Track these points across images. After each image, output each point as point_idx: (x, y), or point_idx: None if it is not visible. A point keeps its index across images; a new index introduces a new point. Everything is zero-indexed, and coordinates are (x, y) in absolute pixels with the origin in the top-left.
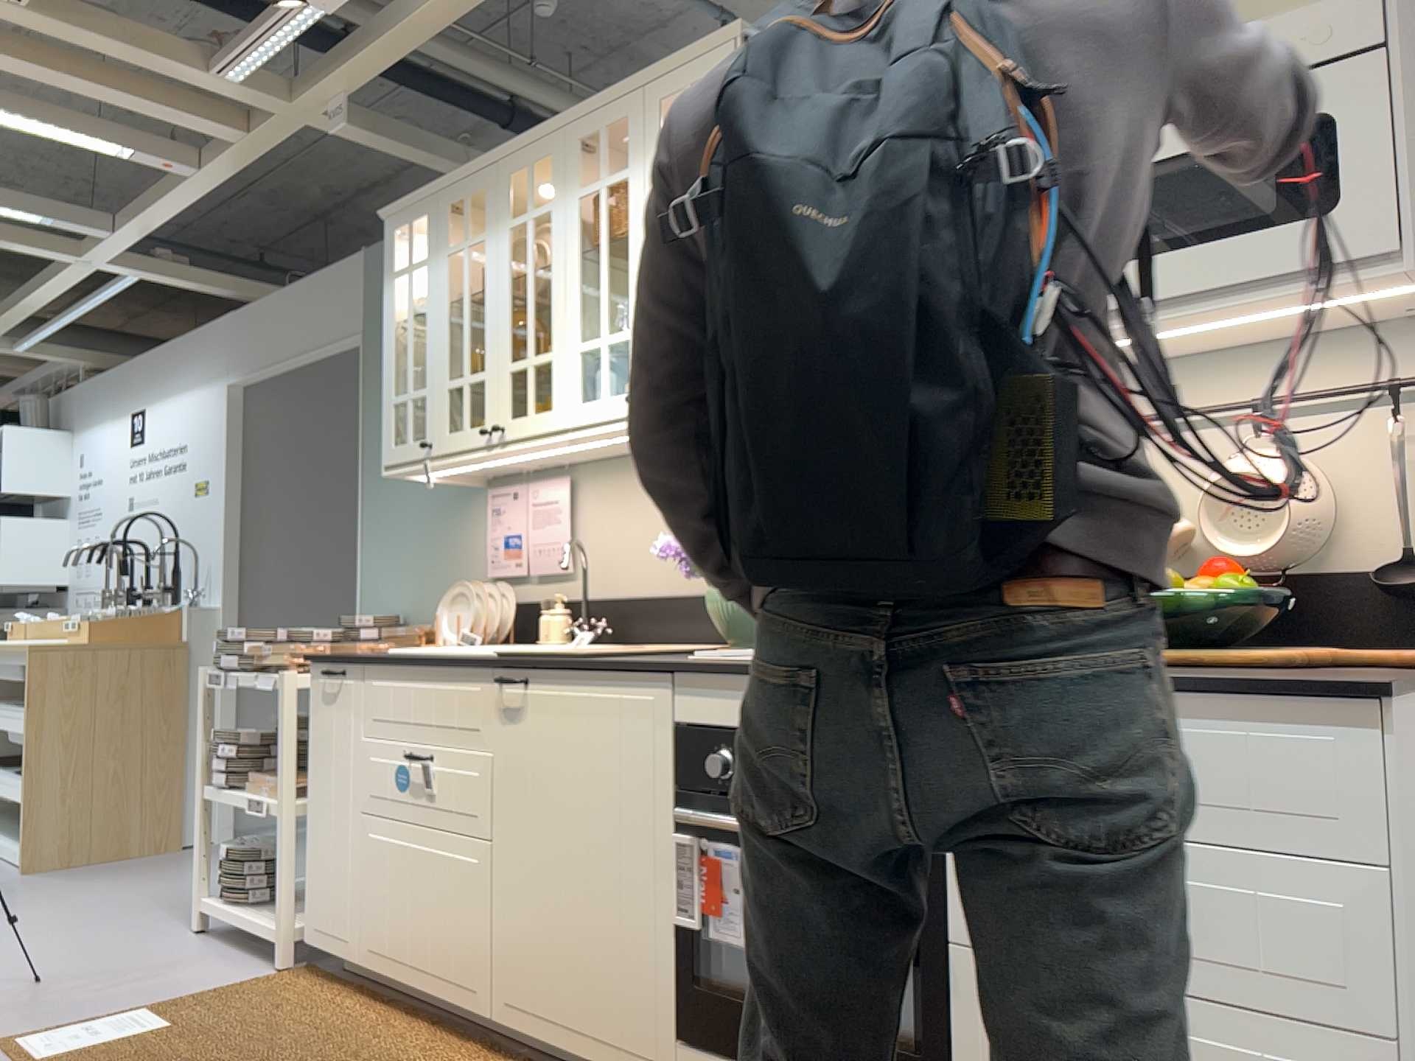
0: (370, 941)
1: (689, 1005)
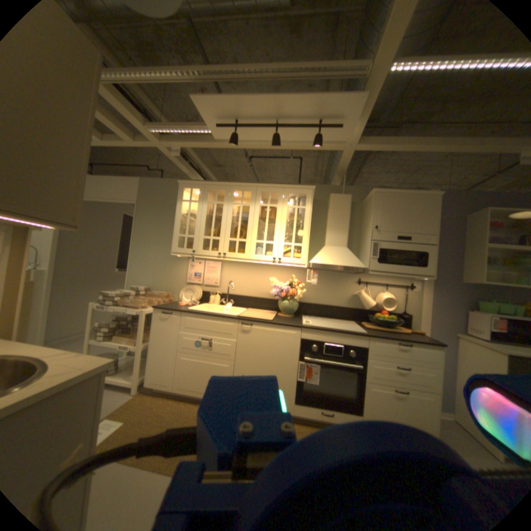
0: (178, 386)
1: (298, 397)
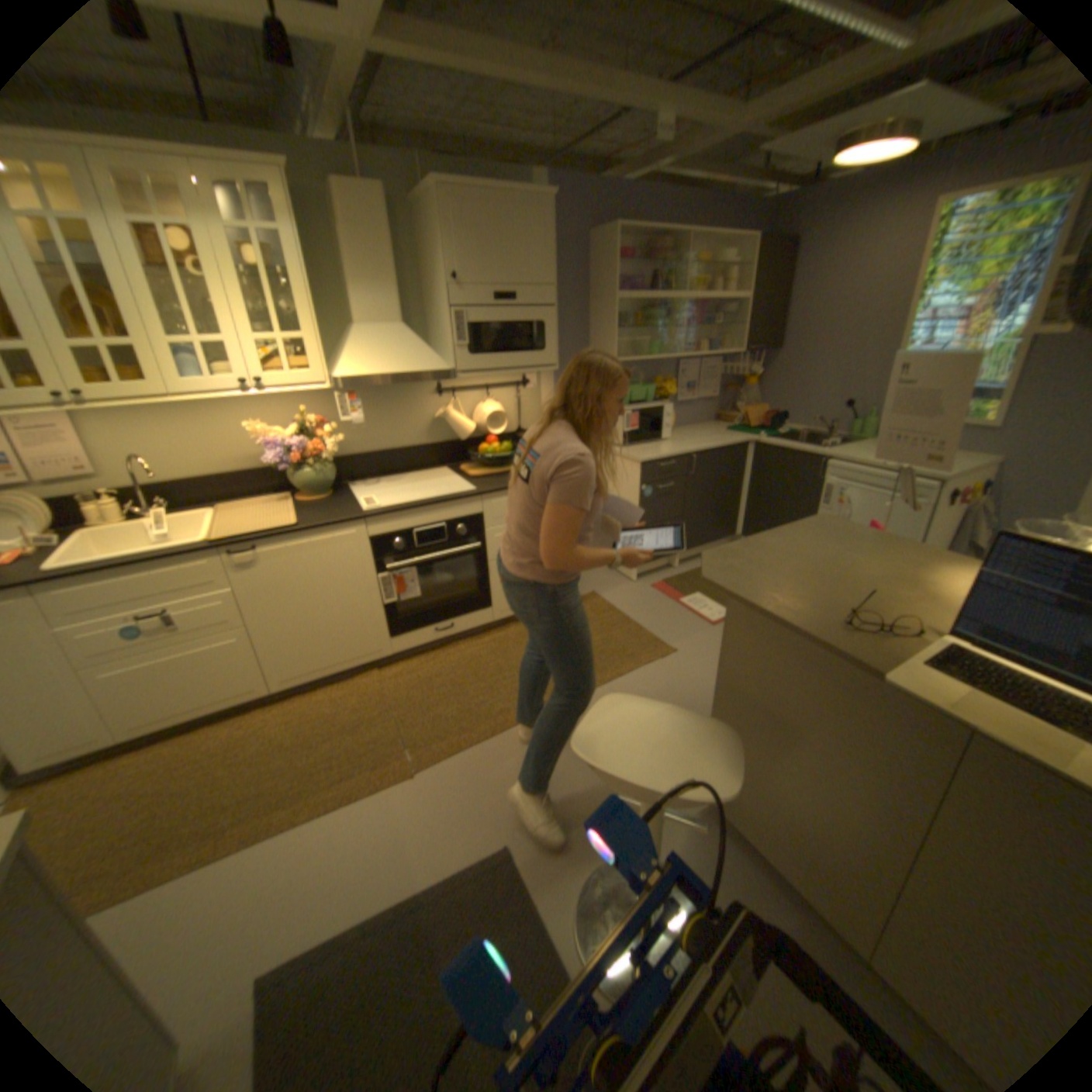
0: (128, 729)
1: (394, 628)
